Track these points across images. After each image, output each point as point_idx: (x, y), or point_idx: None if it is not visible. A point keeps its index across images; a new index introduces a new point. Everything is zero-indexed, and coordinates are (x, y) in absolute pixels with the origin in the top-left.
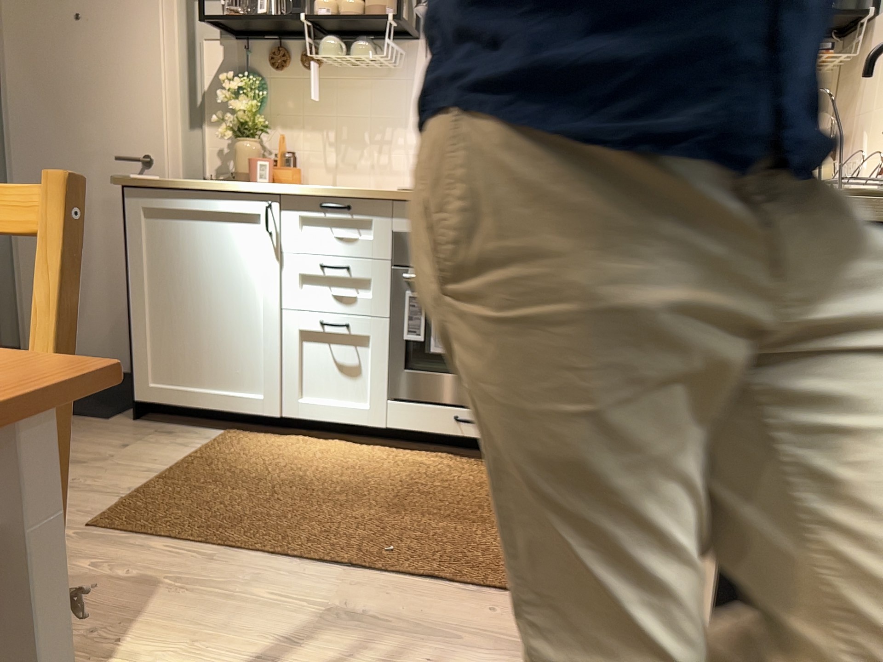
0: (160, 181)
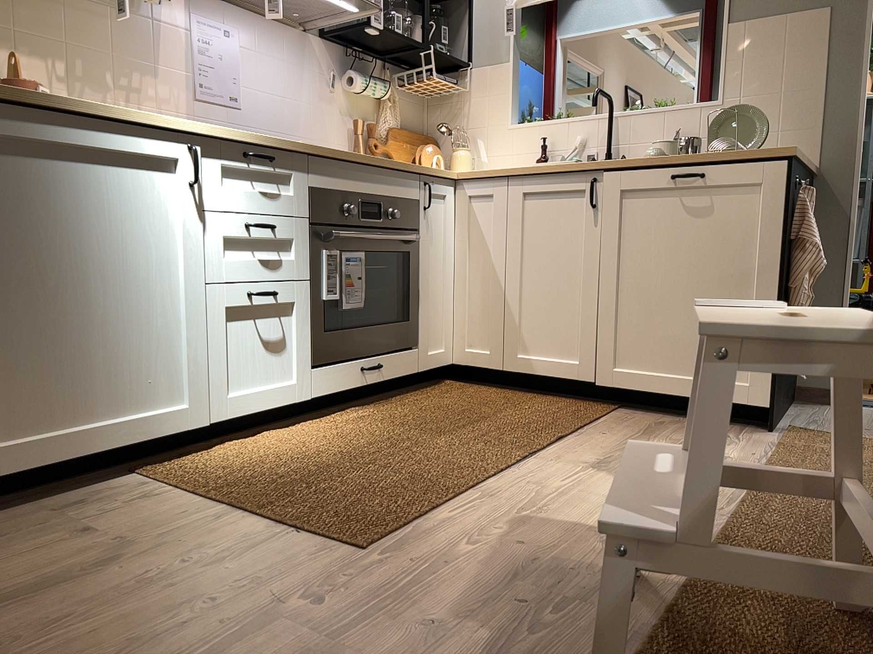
0: (22, 93)
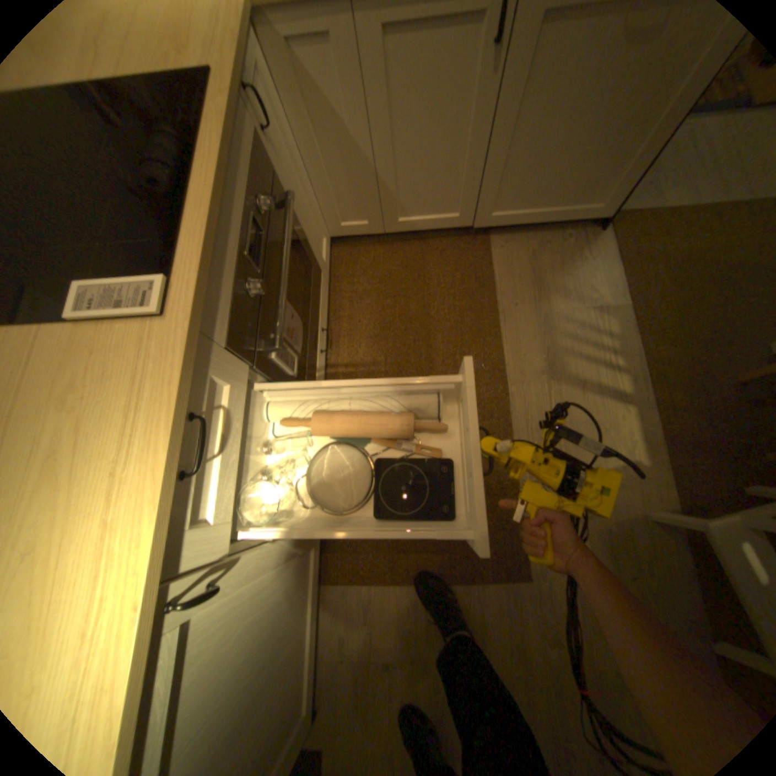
0: None
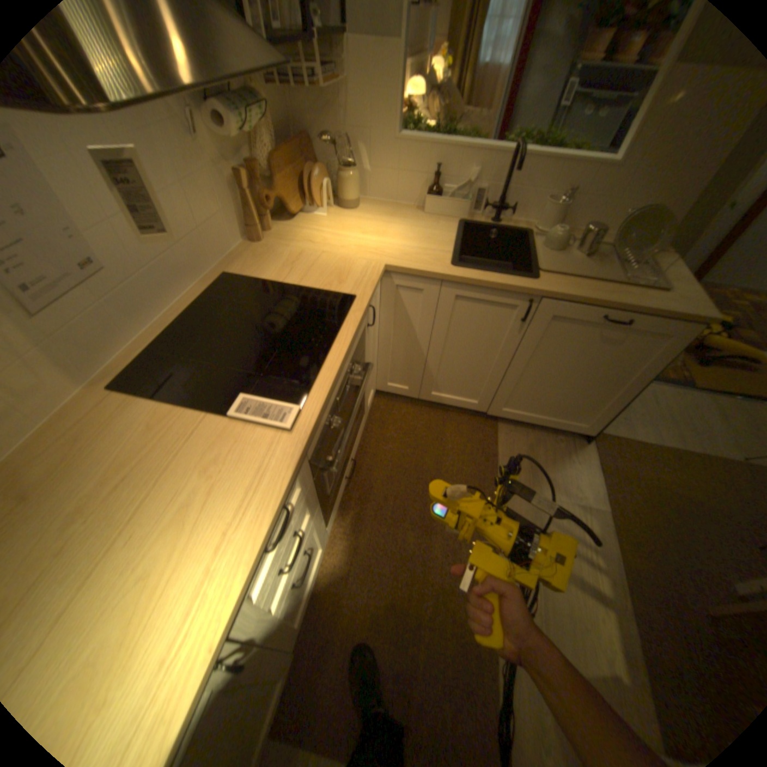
0: None
